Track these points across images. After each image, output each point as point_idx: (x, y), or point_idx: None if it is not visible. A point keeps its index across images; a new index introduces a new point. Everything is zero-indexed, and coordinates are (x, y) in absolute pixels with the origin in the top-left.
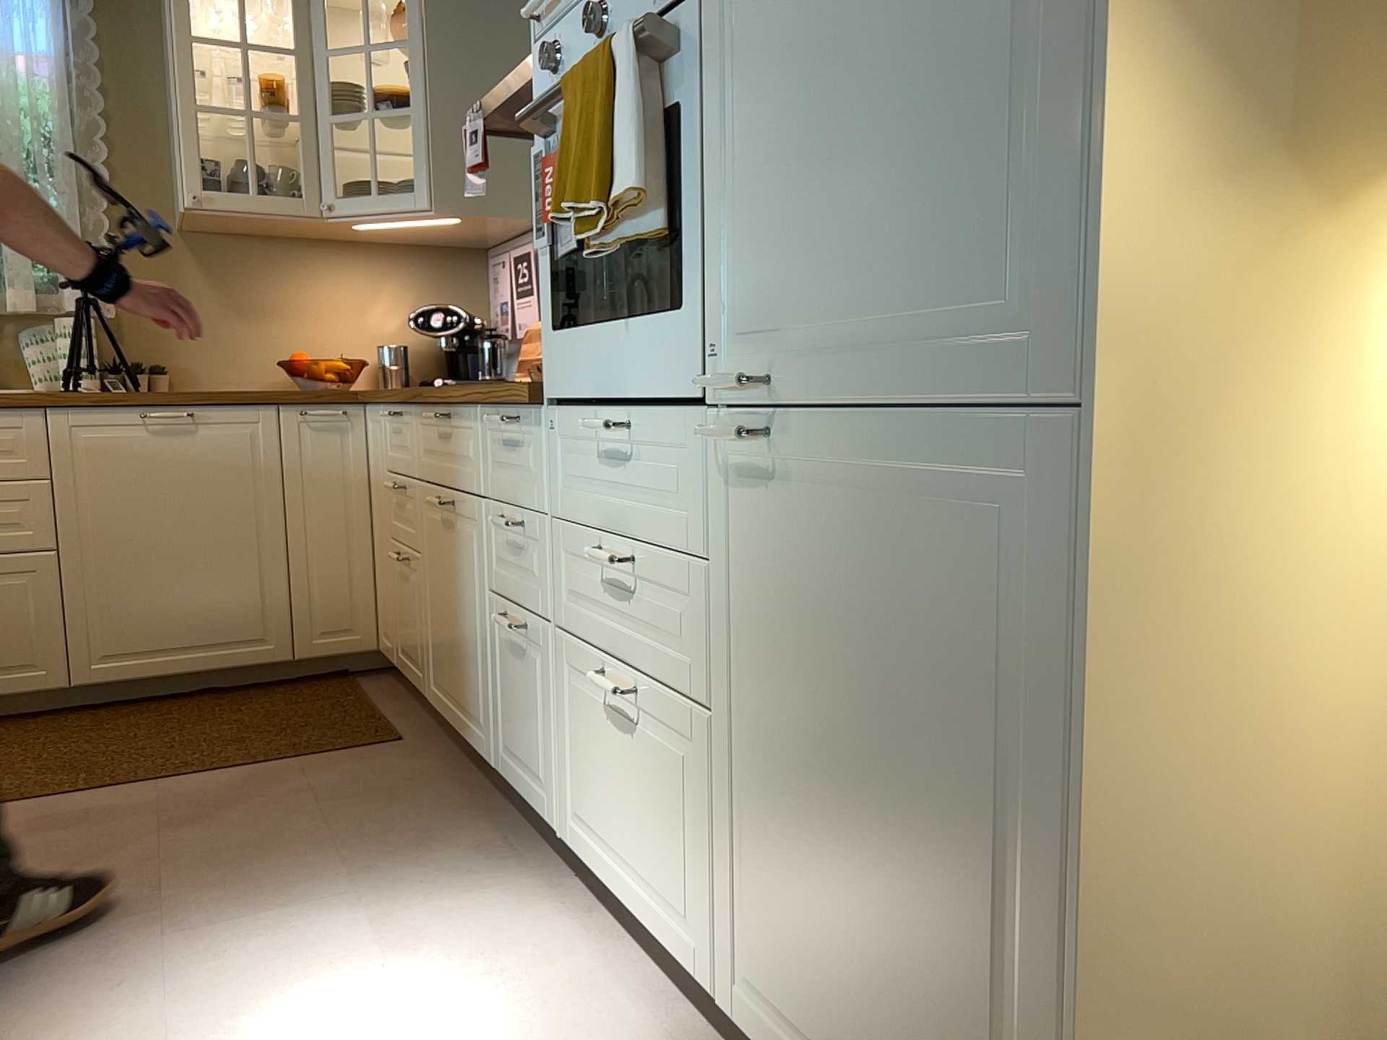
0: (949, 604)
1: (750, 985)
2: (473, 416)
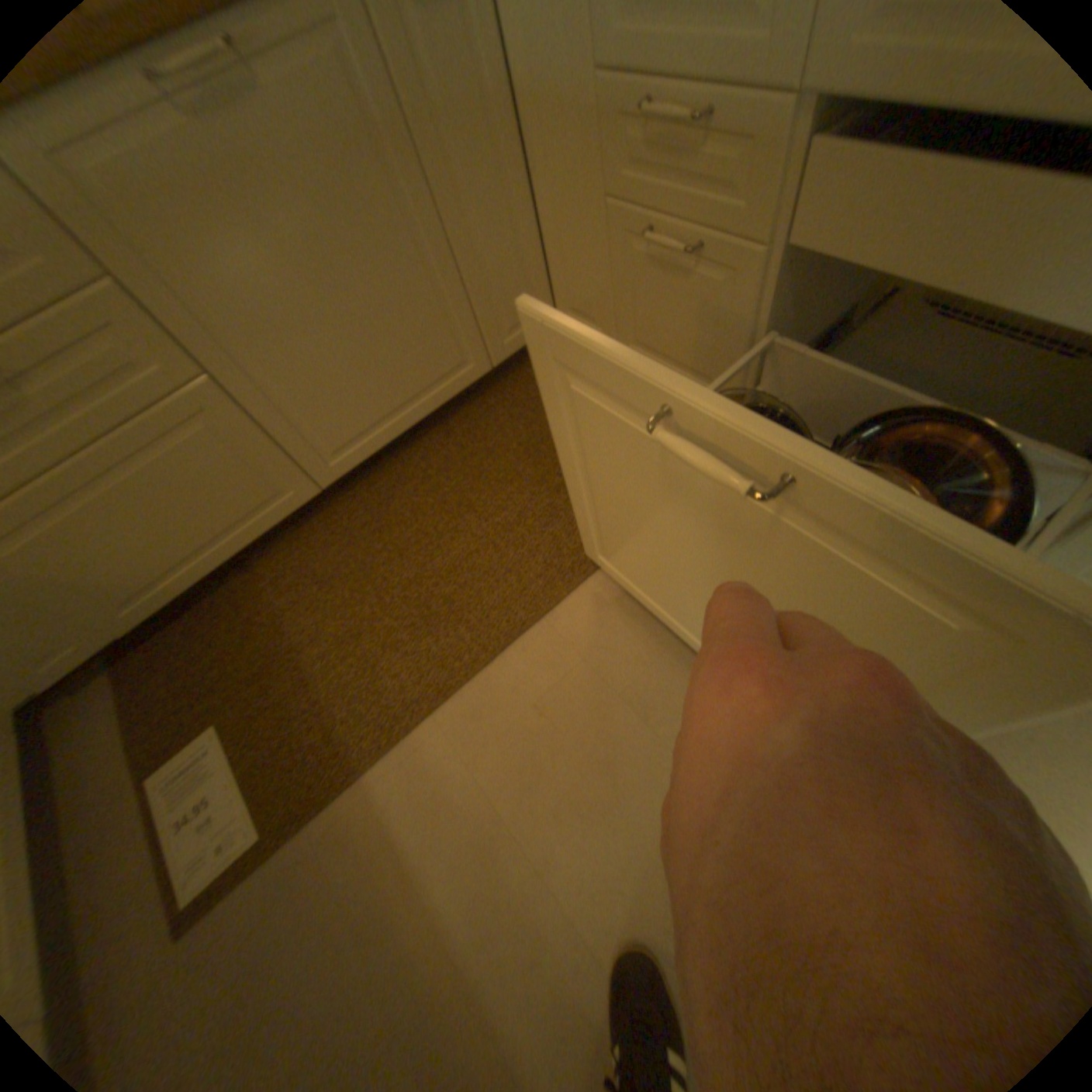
0: None
1: None
2: None
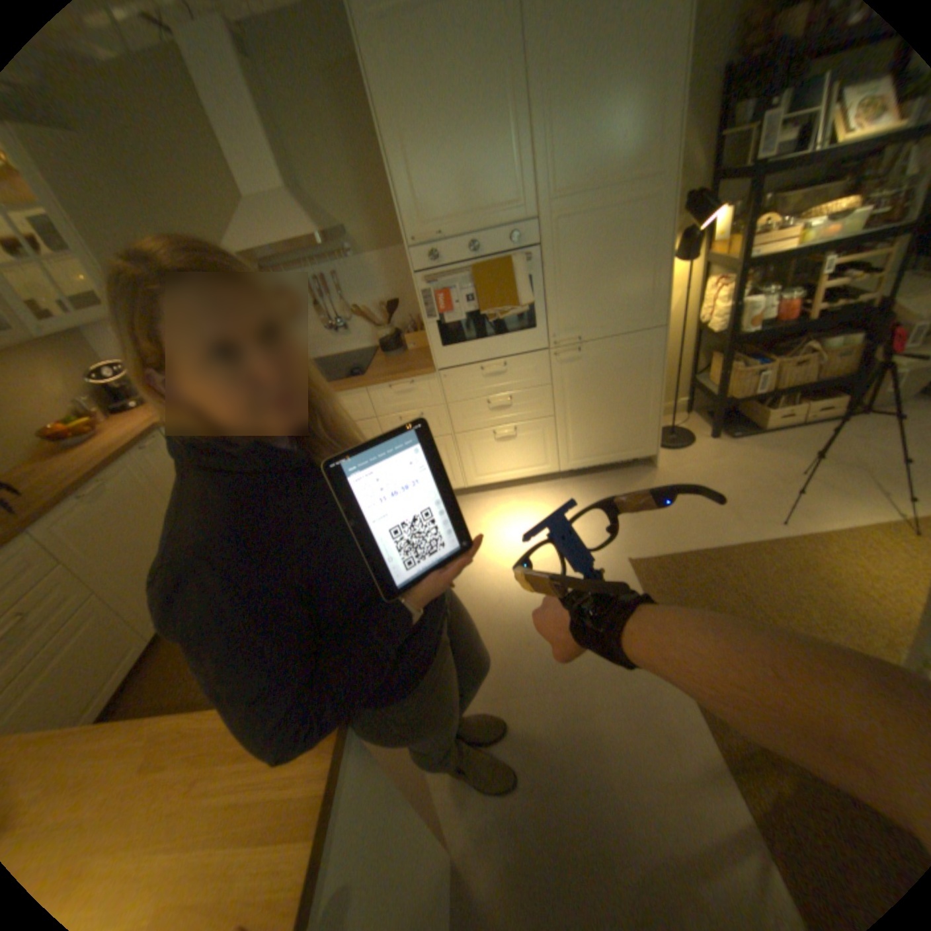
0: (629, 364)
1: (568, 459)
2: (355, 393)
